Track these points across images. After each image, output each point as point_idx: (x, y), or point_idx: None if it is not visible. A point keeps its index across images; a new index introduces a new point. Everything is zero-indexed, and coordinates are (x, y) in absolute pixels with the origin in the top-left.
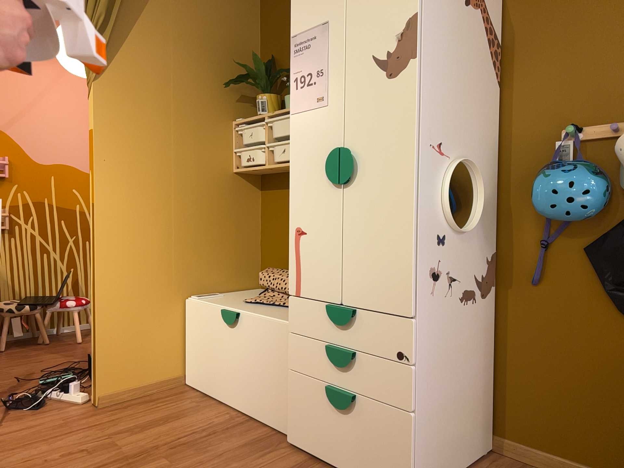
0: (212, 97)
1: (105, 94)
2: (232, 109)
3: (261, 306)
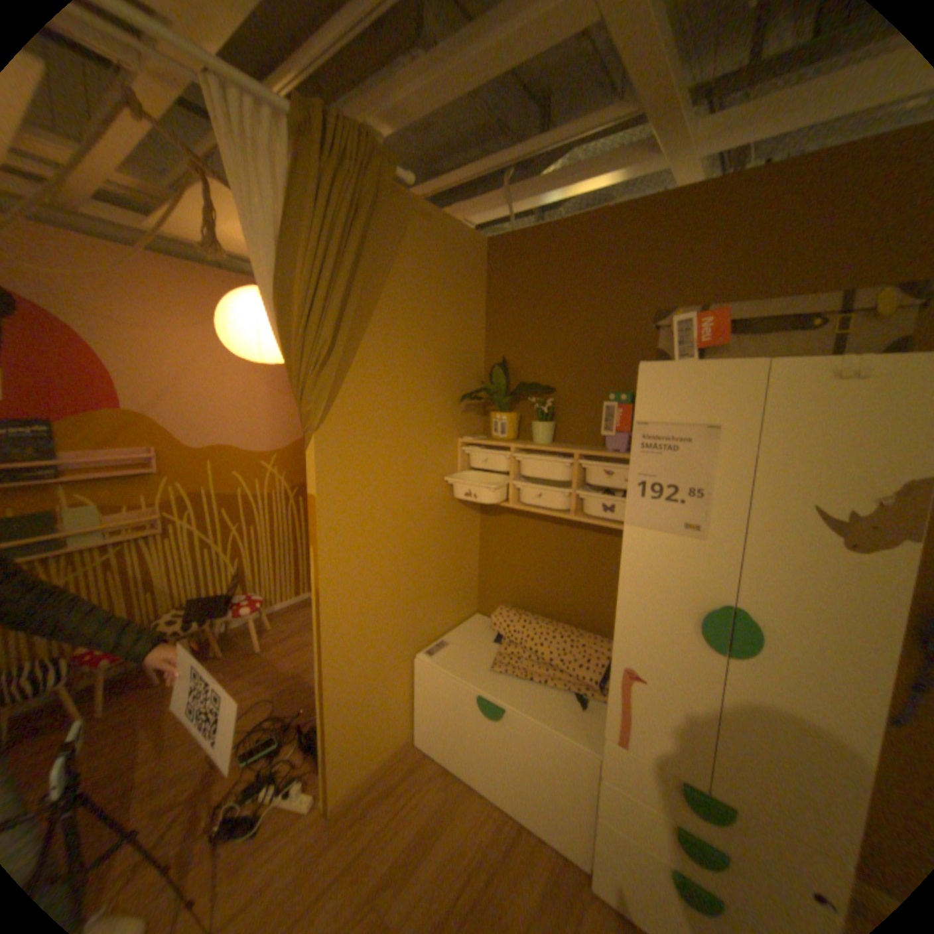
0: (439, 414)
1: (327, 445)
2: (457, 424)
3: (519, 684)
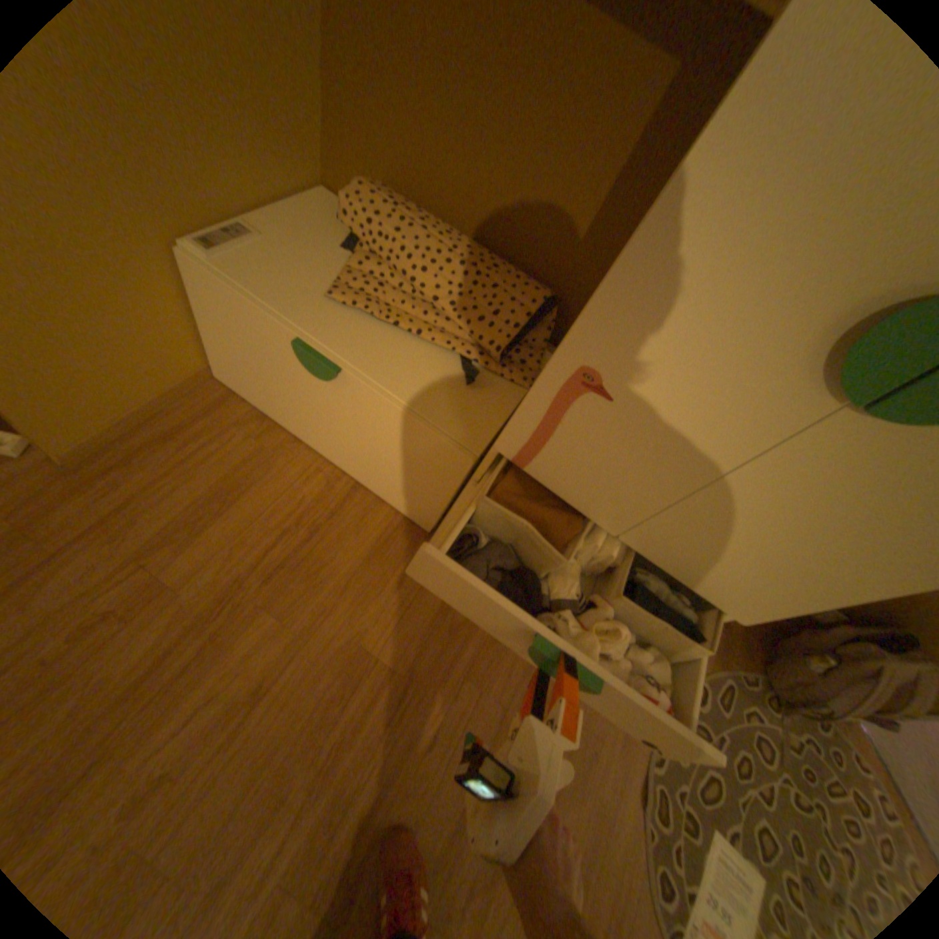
0: None
1: None
2: None
3: (374, 328)
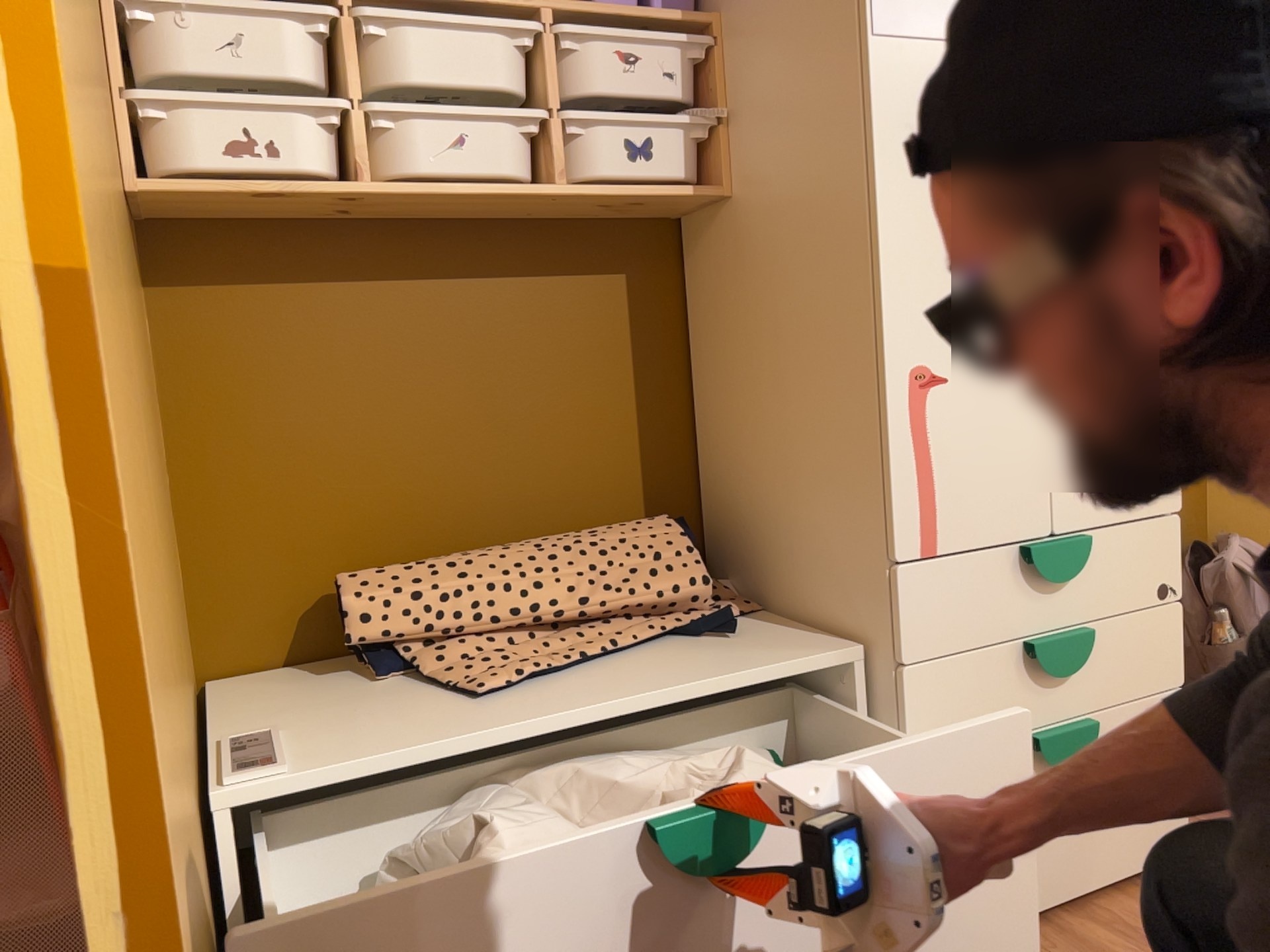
0: None
1: None
2: None
3: (572, 678)
